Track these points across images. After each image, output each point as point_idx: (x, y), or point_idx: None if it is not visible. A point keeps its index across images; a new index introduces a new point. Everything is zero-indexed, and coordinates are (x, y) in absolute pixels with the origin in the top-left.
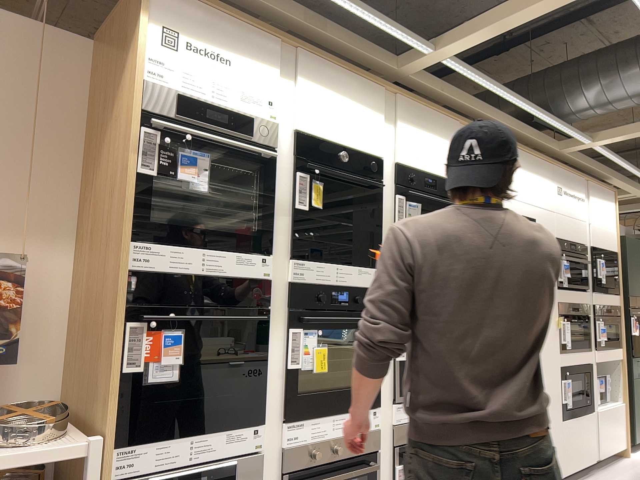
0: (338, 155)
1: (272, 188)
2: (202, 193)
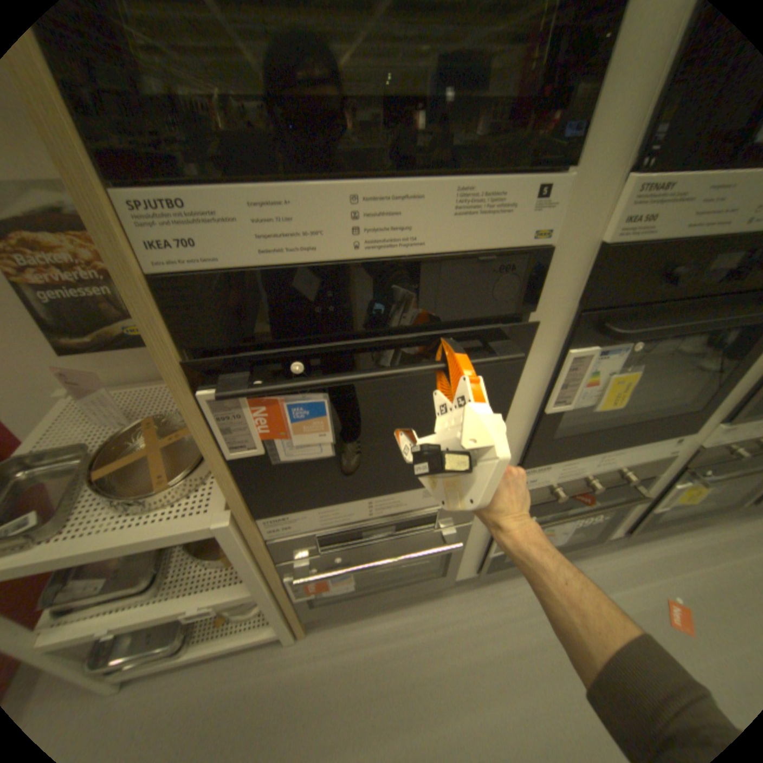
0: None
1: None
2: None
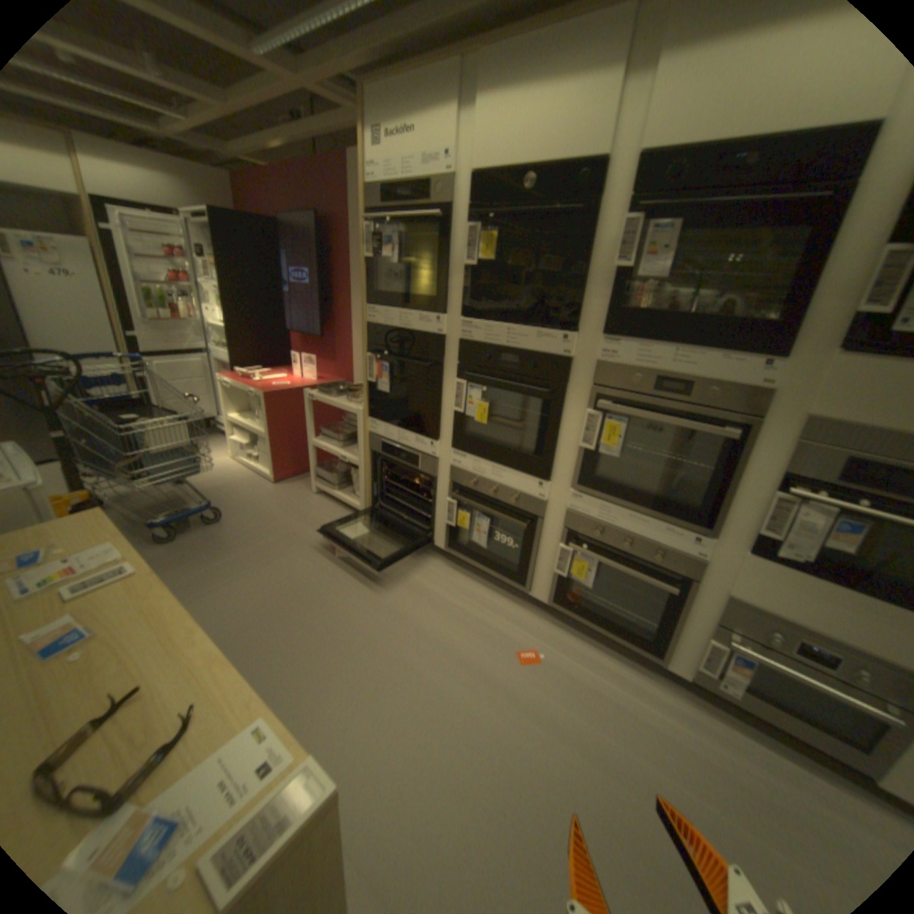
0: (524, 178)
1: (442, 248)
2: (396, 265)
